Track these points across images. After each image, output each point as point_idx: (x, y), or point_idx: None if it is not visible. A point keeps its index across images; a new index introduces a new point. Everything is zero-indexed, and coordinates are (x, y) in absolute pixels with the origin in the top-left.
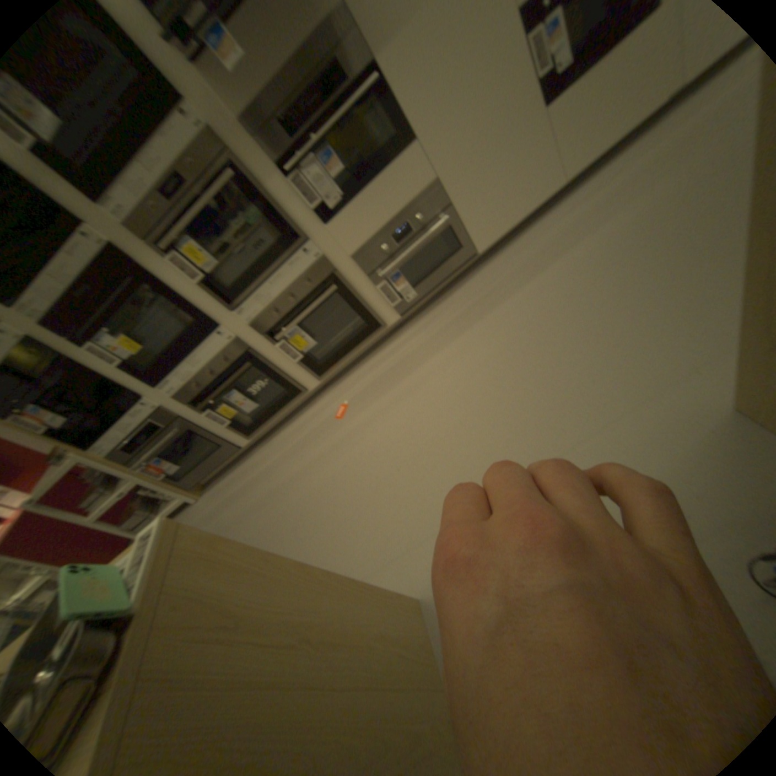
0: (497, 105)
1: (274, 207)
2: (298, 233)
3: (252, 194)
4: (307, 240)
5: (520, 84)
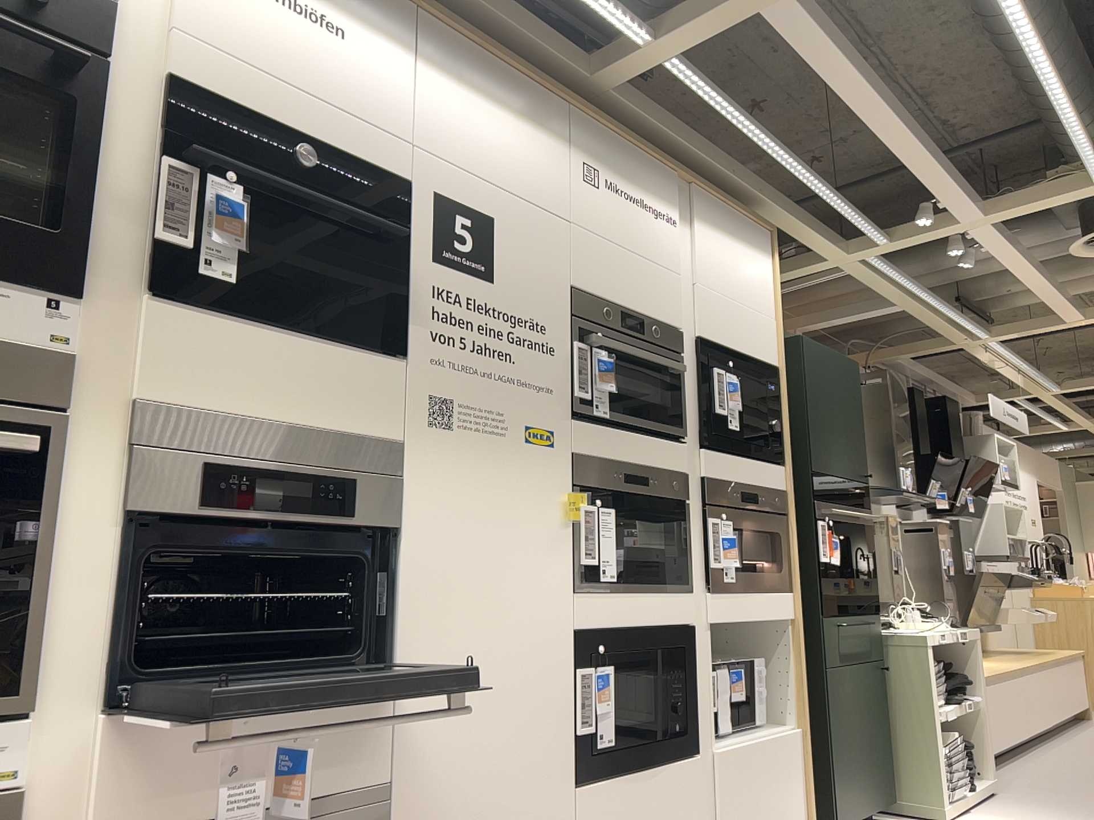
0: (520, 732)
1: (31, 586)
2: (18, 687)
3: (3, 522)
4: (17, 723)
5: (554, 726)
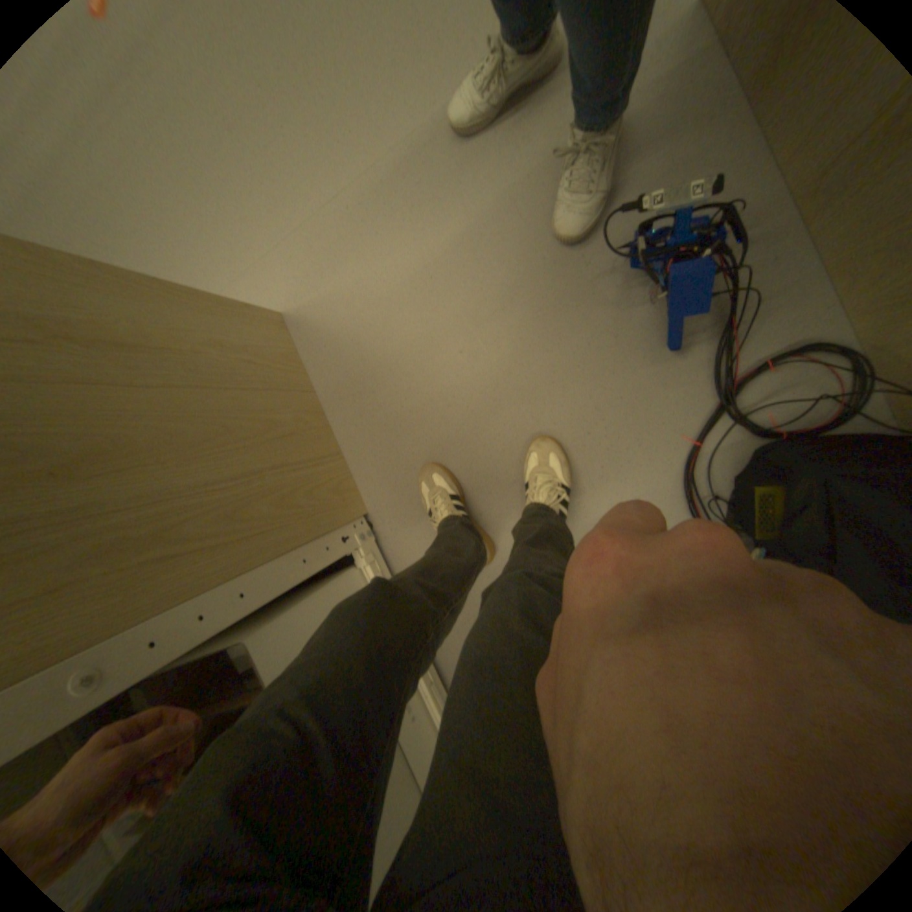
0: None
1: None
2: None
3: None
4: None
5: None
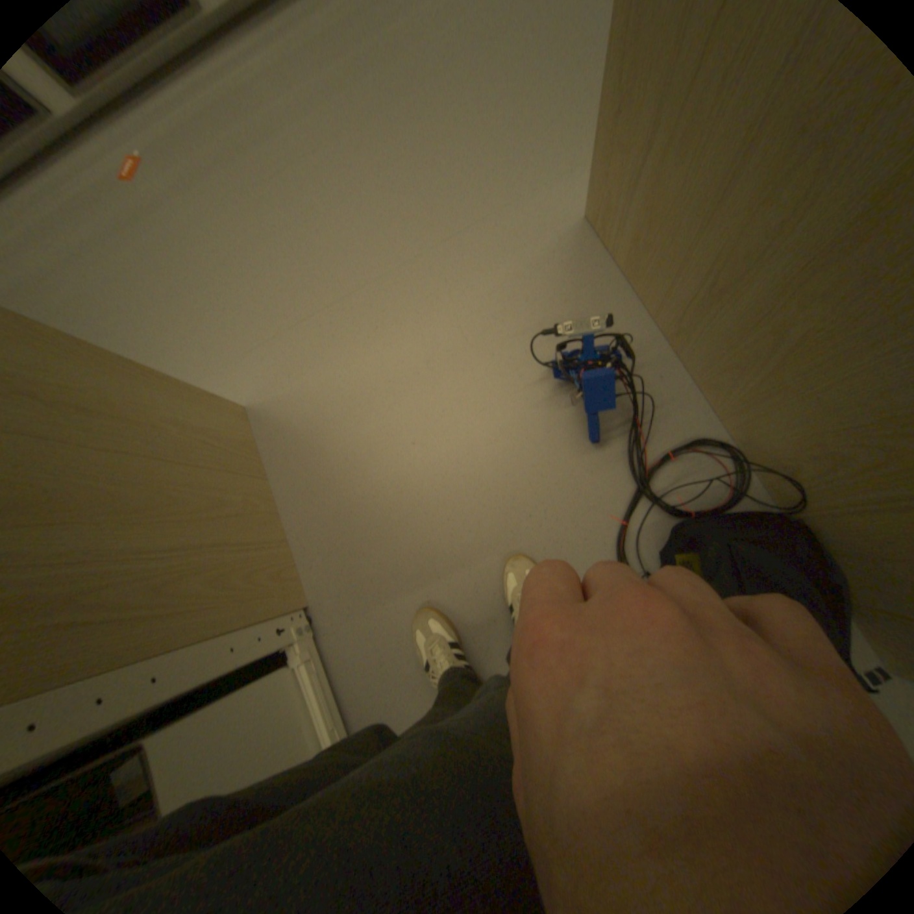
0: None
1: None
2: None
3: None
4: None
5: None
